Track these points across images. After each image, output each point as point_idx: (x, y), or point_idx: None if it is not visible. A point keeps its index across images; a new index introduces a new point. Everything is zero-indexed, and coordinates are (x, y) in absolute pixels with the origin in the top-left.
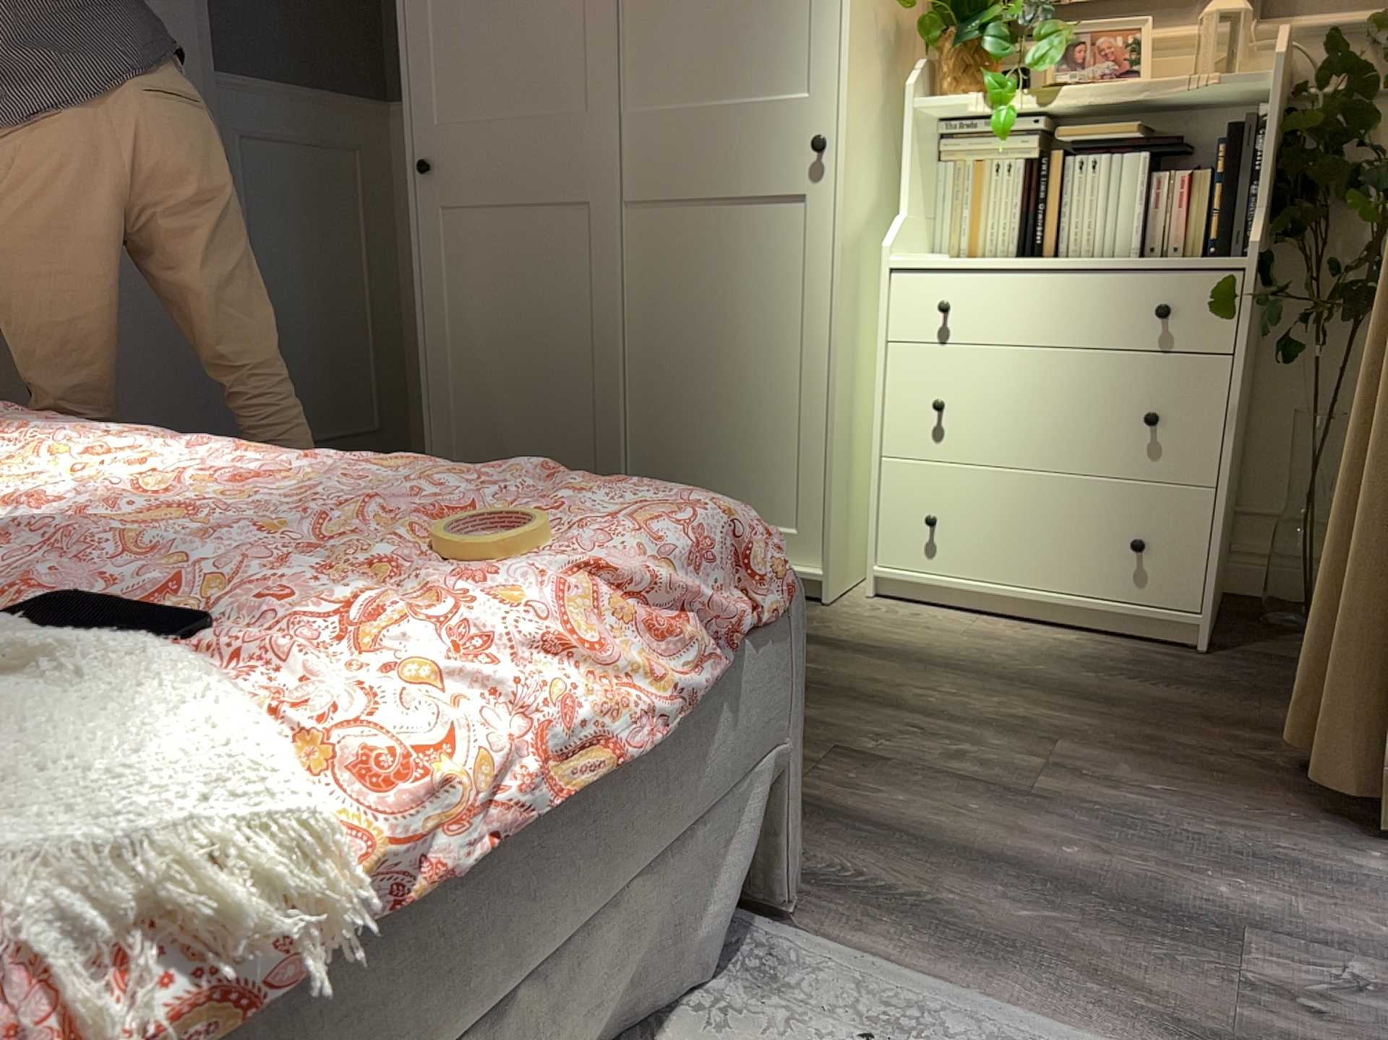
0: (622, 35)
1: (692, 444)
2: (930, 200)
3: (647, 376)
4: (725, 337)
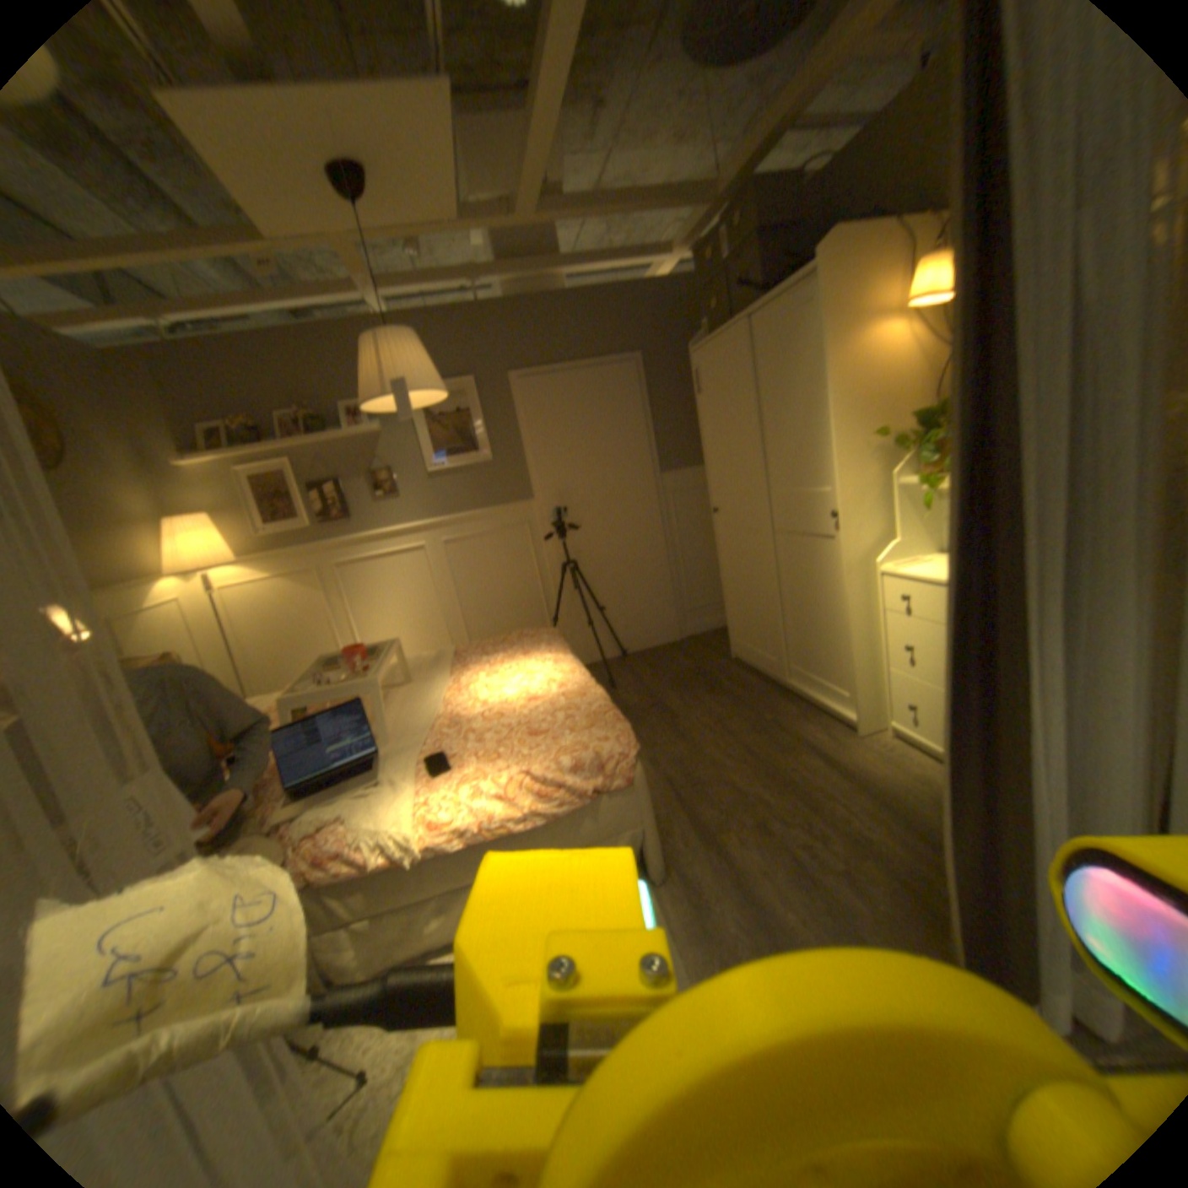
0: (767, 458)
1: (808, 642)
2: (936, 521)
3: (791, 608)
4: (814, 596)
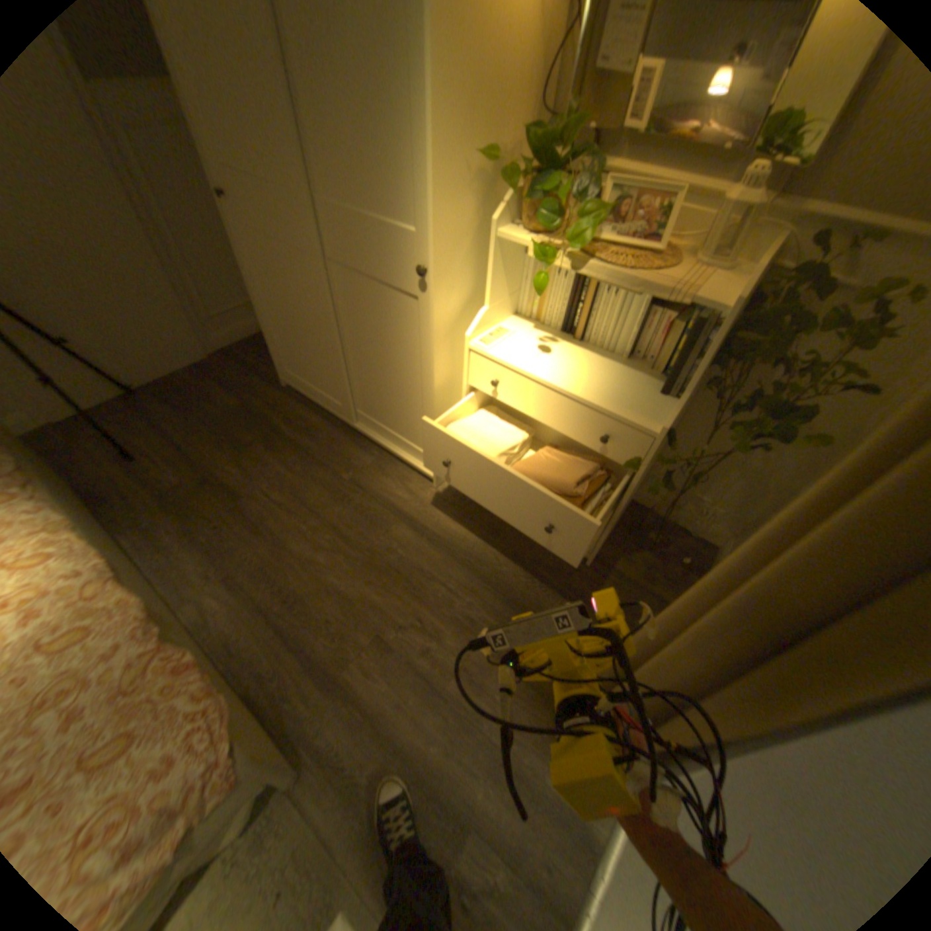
0: (302, 133)
1: (378, 395)
2: (517, 280)
3: (355, 356)
4: (386, 354)
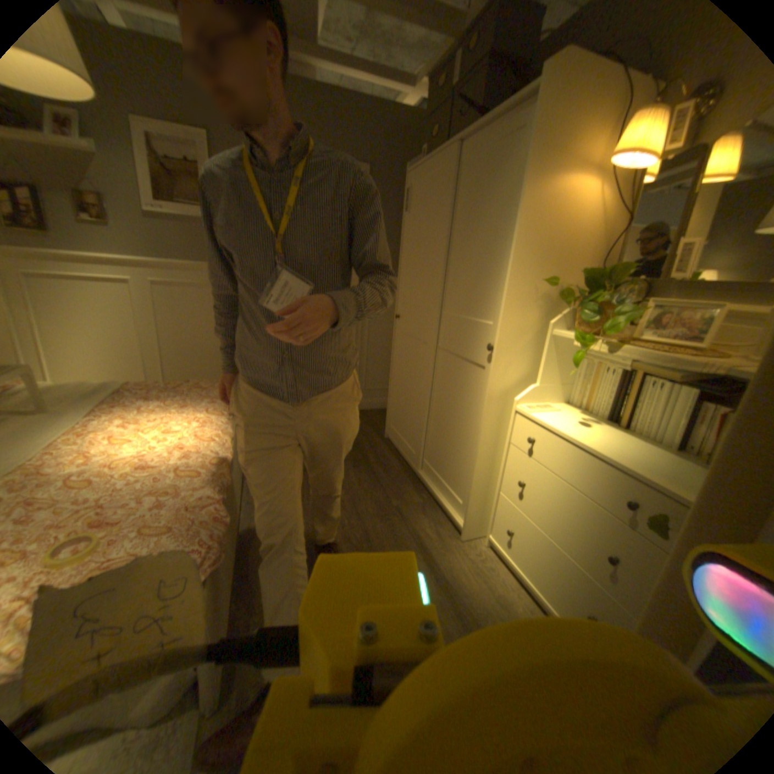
0: (446, 281)
1: (441, 447)
2: (570, 375)
3: (434, 414)
4: (455, 412)
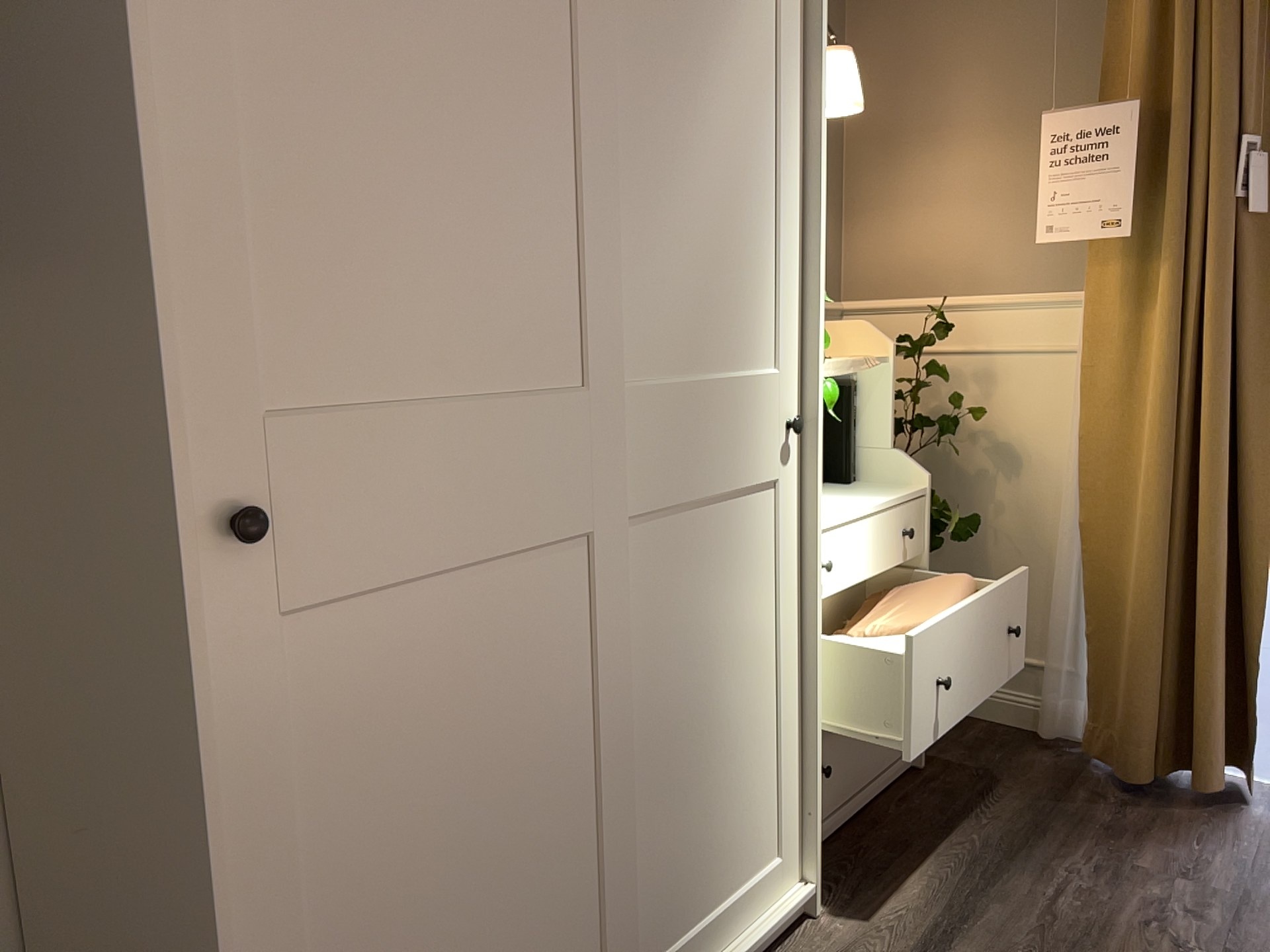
0: (614, 266)
1: (690, 830)
2: None
3: (641, 769)
4: (718, 669)
